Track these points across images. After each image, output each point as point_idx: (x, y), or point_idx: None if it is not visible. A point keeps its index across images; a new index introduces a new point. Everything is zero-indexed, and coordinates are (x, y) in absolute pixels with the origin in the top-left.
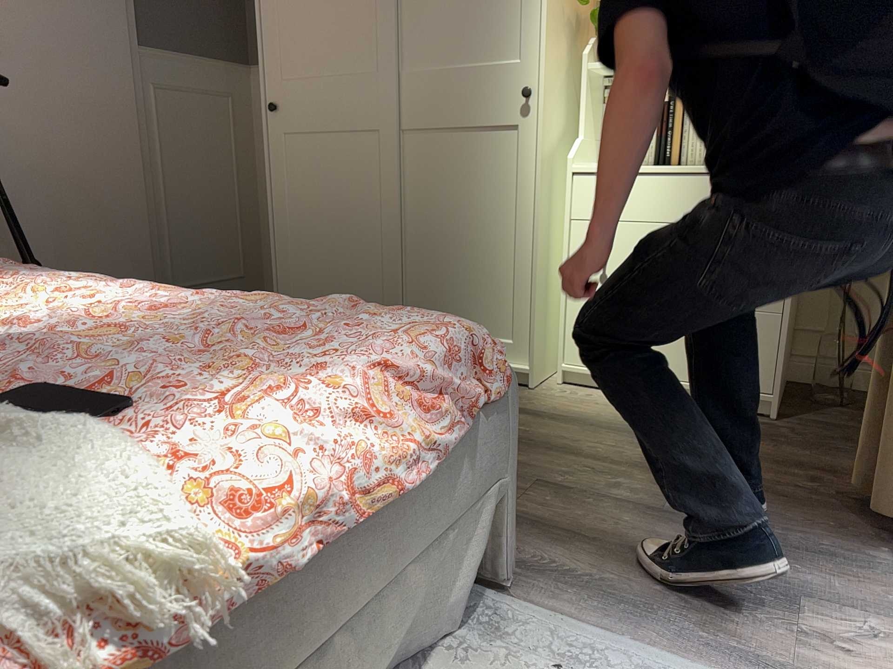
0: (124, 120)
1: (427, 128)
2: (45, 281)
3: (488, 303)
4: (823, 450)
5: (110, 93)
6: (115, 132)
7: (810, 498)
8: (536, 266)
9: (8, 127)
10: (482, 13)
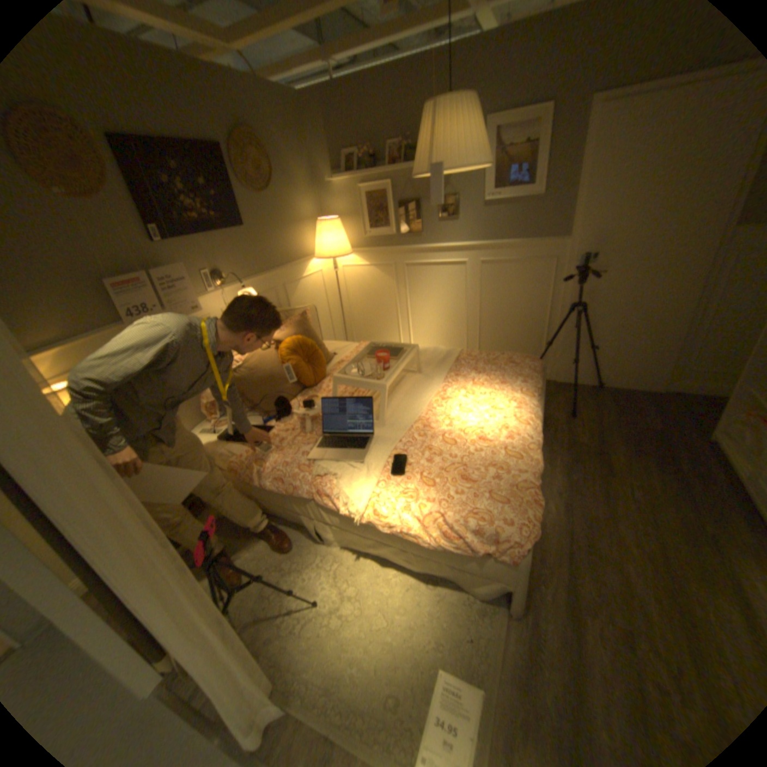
0: (693, 276)
1: None
2: (510, 393)
3: None
4: None
5: (689, 261)
6: (682, 283)
7: None
8: None
9: (612, 284)
10: None
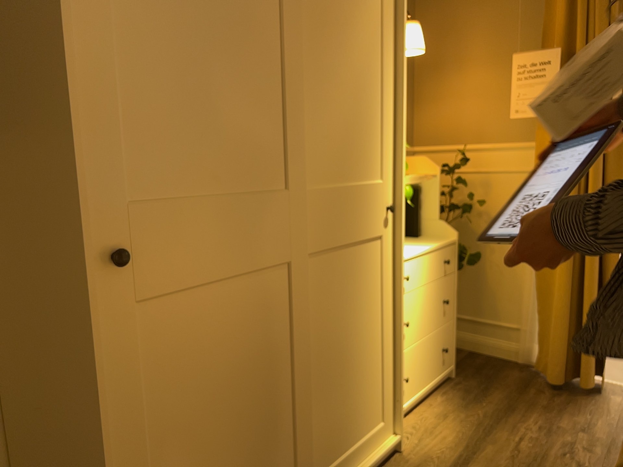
0: None
1: (324, 248)
2: None
3: (367, 402)
4: (495, 378)
5: None
6: None
7: (560, 398)
8: (401, 348)
9: None
10: (360, 134)
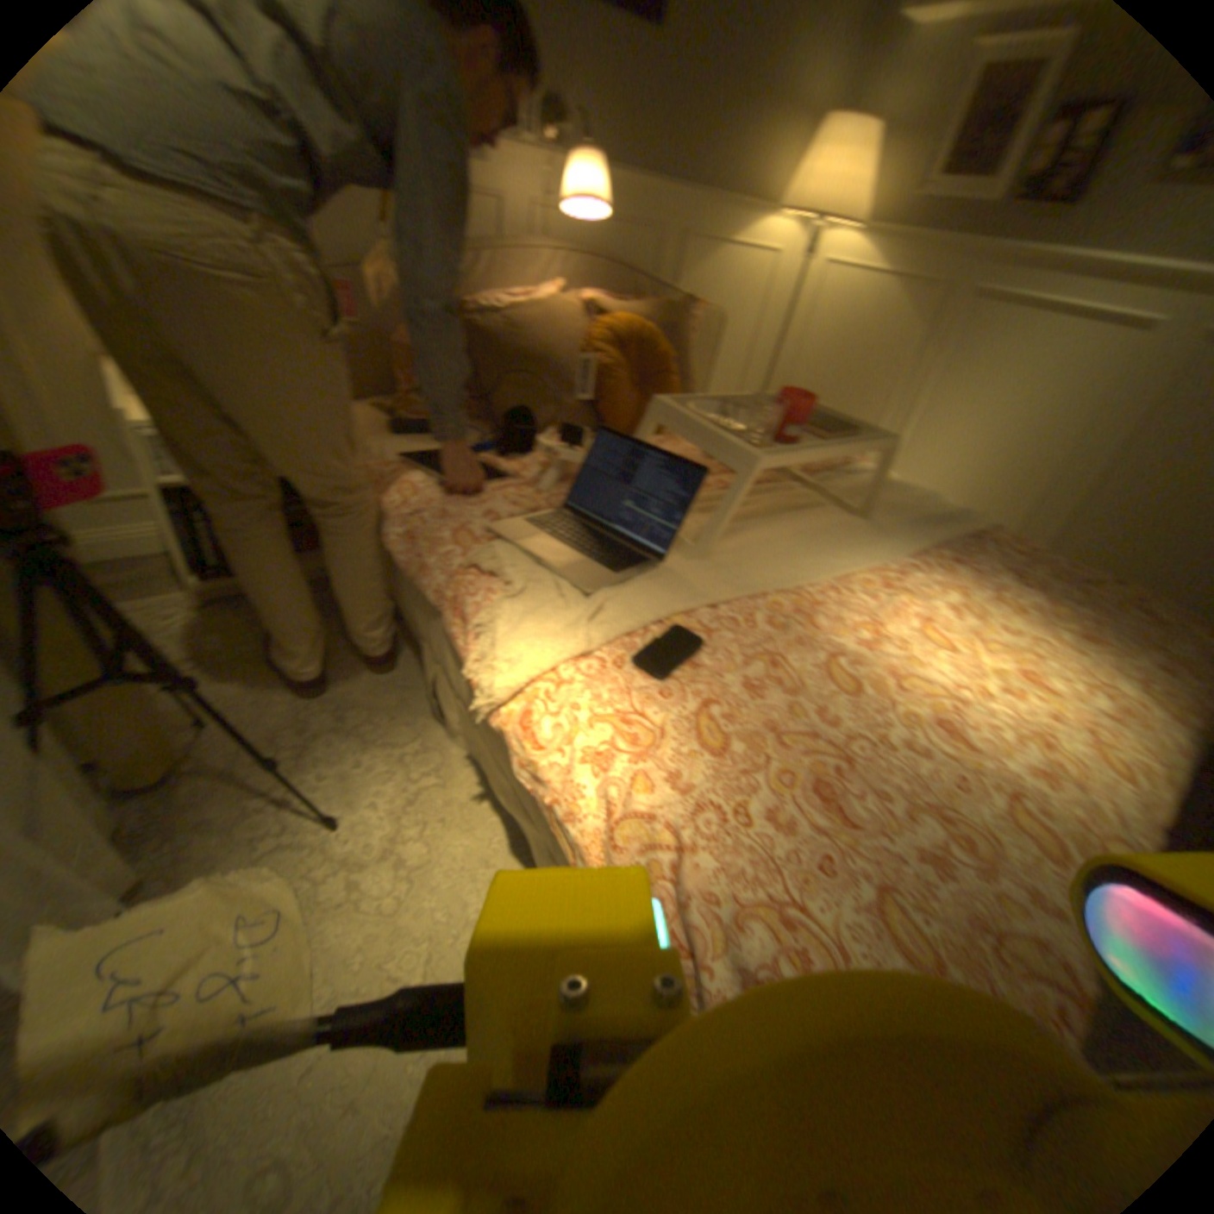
0: None
1: None
2: (1103, 673)
3: None
4: None
5: None
6: None
7: None
8: None
9: None
10: None
